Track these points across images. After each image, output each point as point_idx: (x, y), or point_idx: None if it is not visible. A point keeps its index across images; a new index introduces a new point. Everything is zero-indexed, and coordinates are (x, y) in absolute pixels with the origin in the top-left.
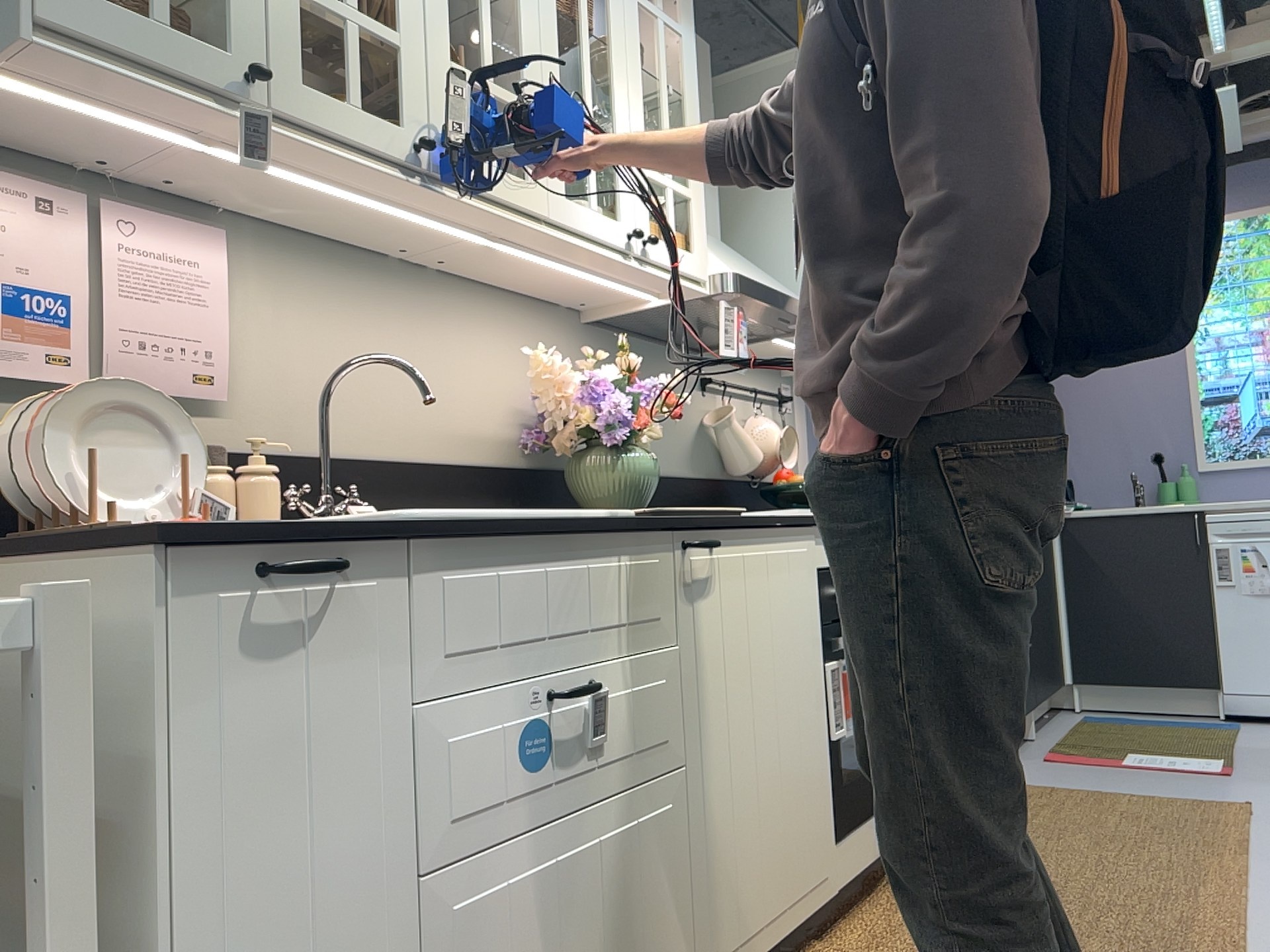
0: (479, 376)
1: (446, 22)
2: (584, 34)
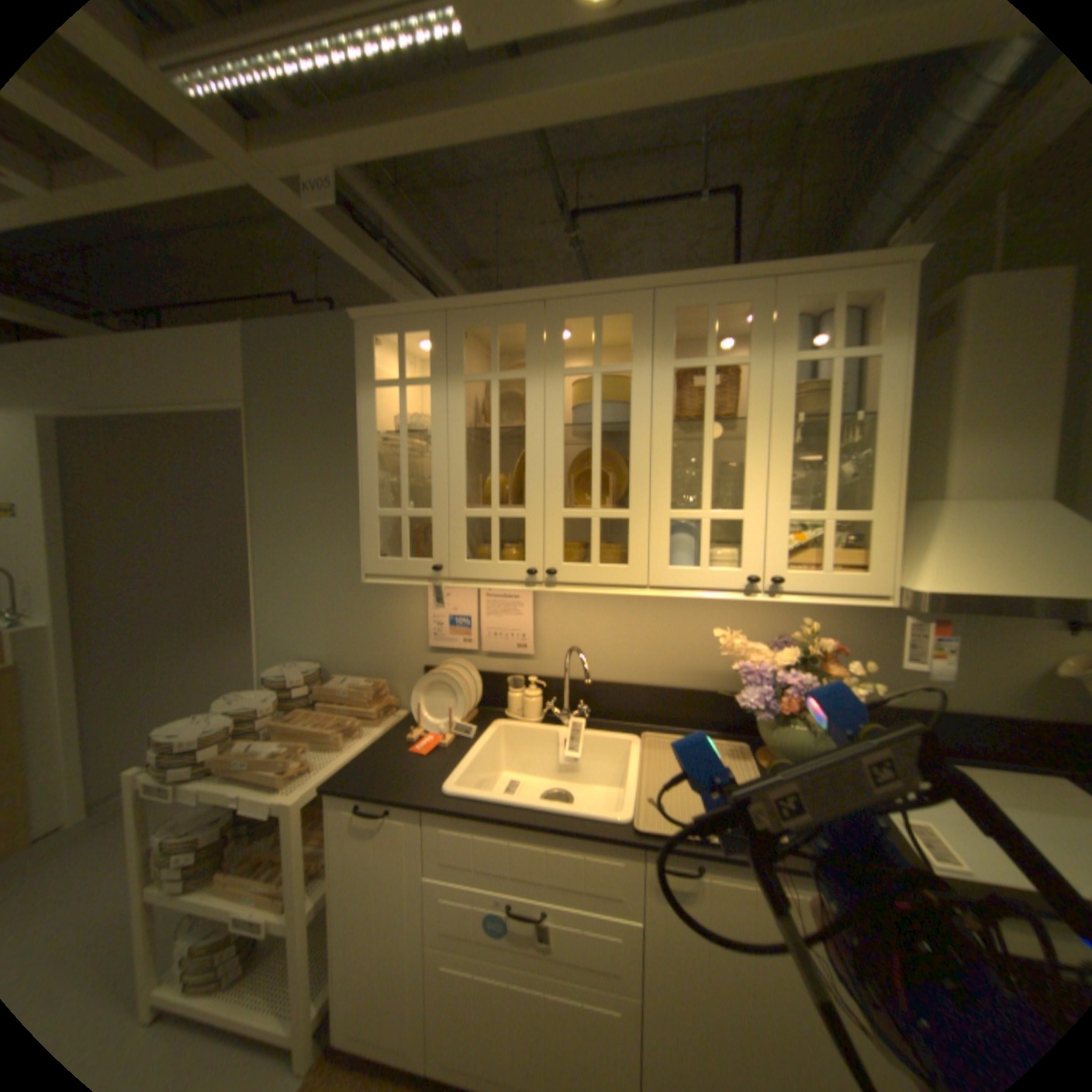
0: (699, 639)
1: (561, 488)
2: (712, 427)
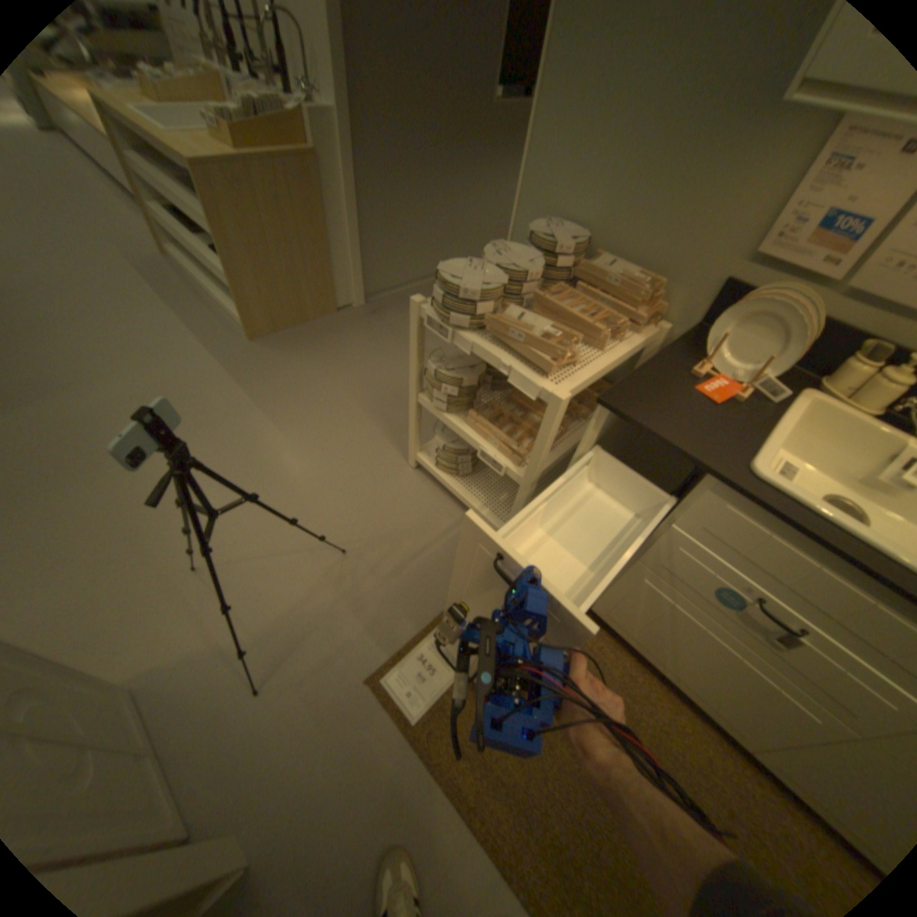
0: None
1: None
2: None
